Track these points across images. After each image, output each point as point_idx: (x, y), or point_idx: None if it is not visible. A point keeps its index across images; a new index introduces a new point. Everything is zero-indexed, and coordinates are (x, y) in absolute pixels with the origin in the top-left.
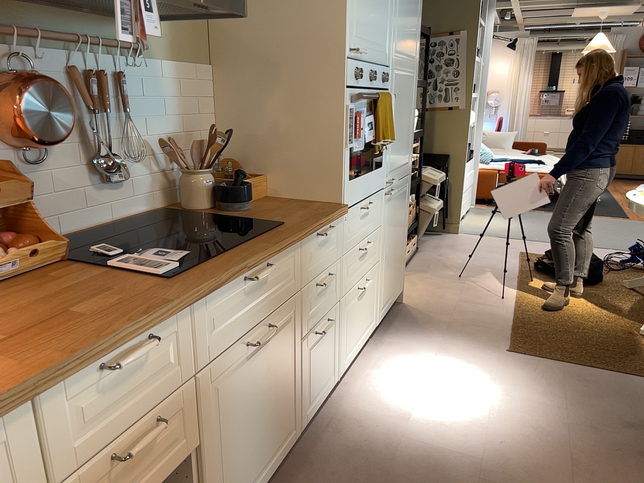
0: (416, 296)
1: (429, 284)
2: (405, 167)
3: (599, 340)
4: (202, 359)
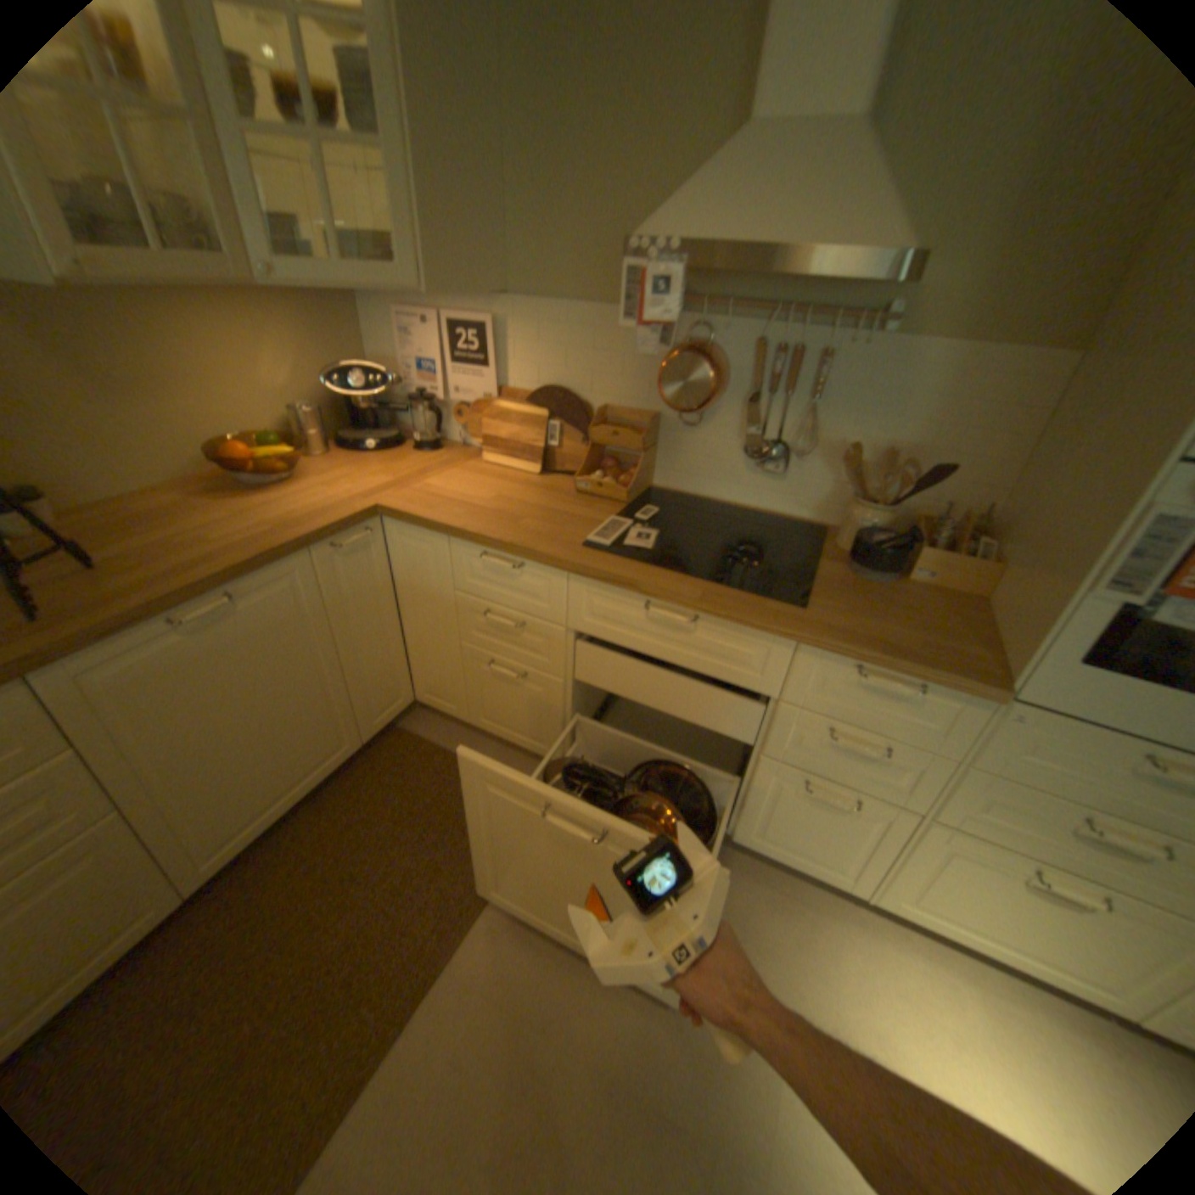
0: None
1: None
2: None
3: None
4: (578, 624)
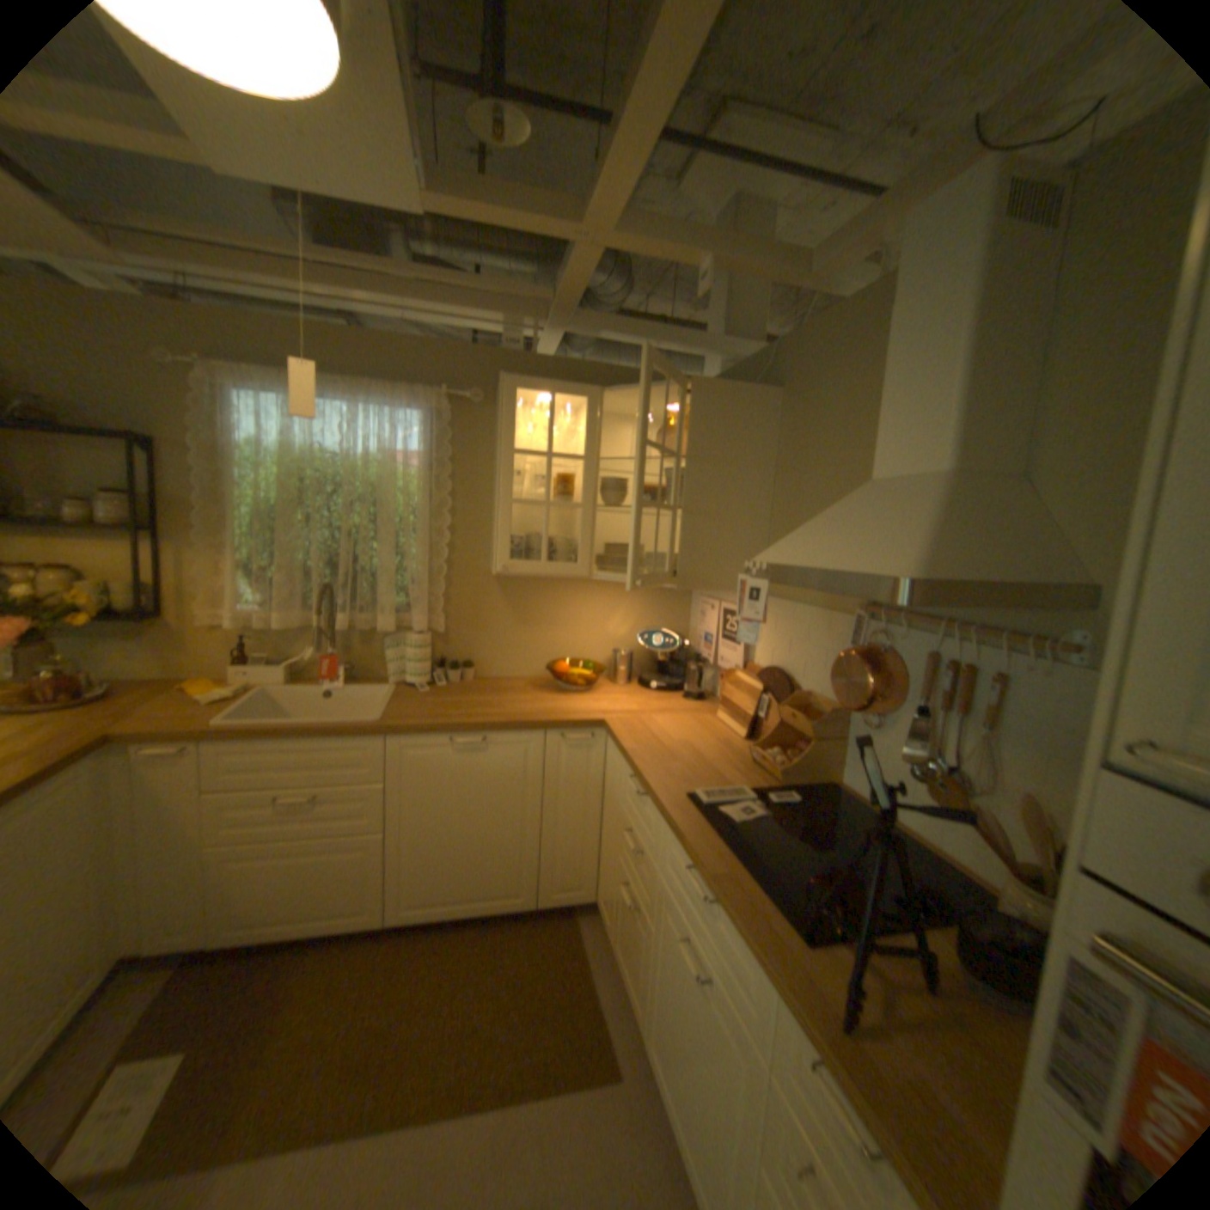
0: None
1: None
2: None
3: None
4: (664, 870)
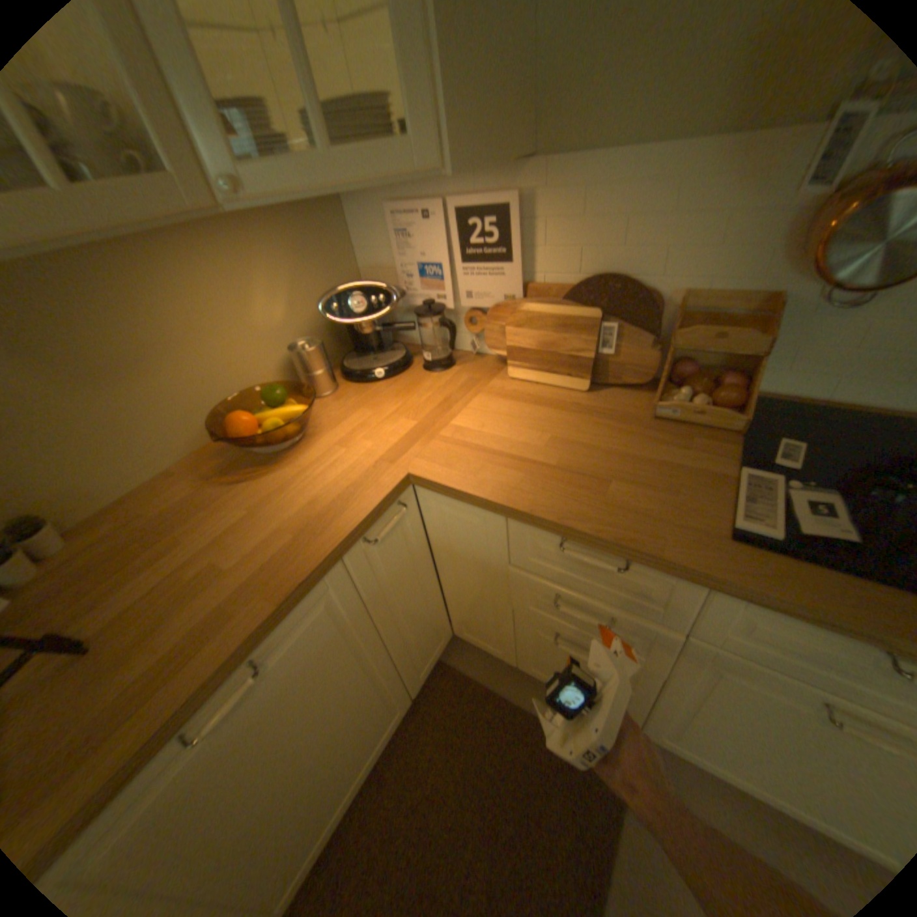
0: None
1: None
2: None
3: None
4: (717, 638)
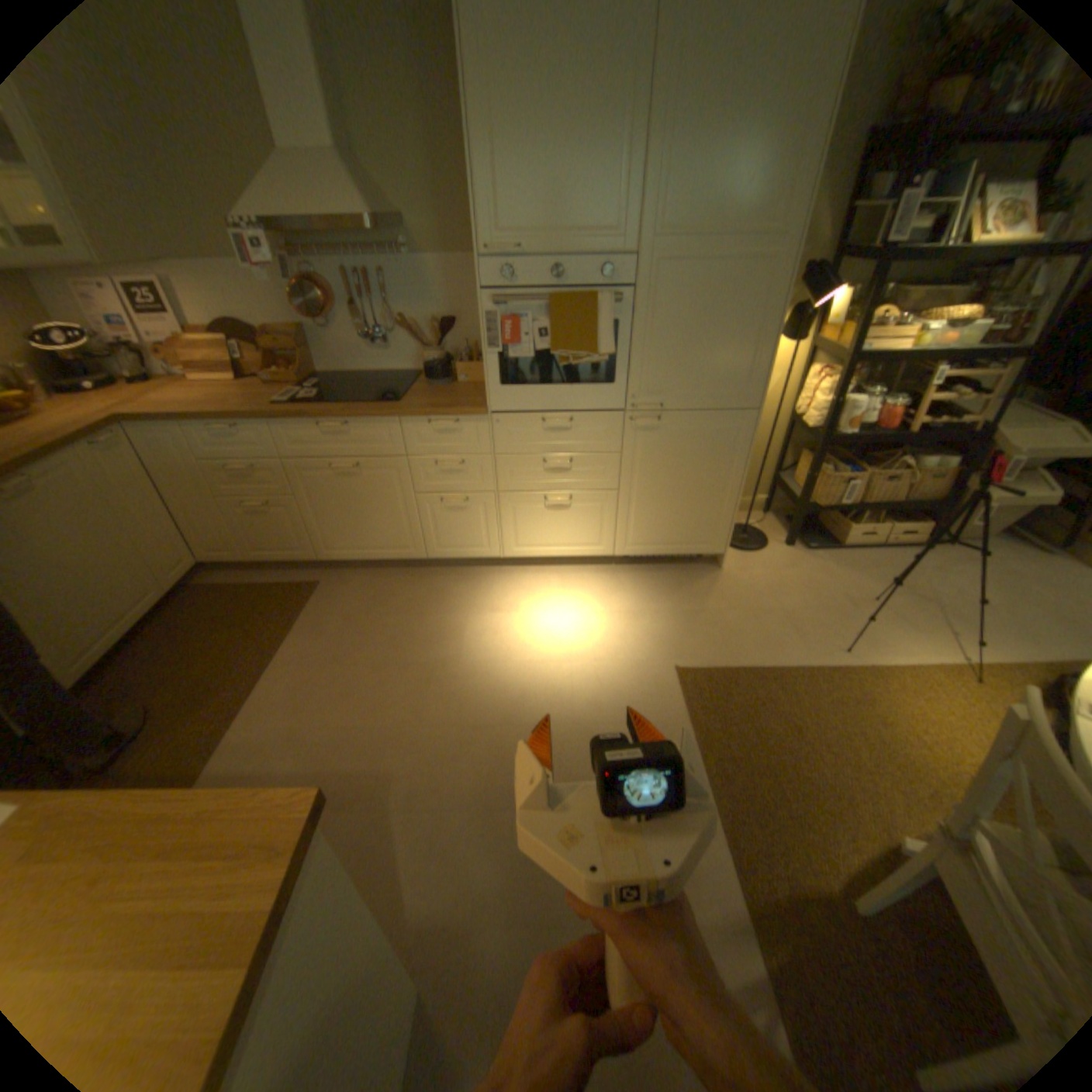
0: (751, 575)
1: (804, 579)
2: (729, 398)
3: (812, 777)
4: (285, 454)
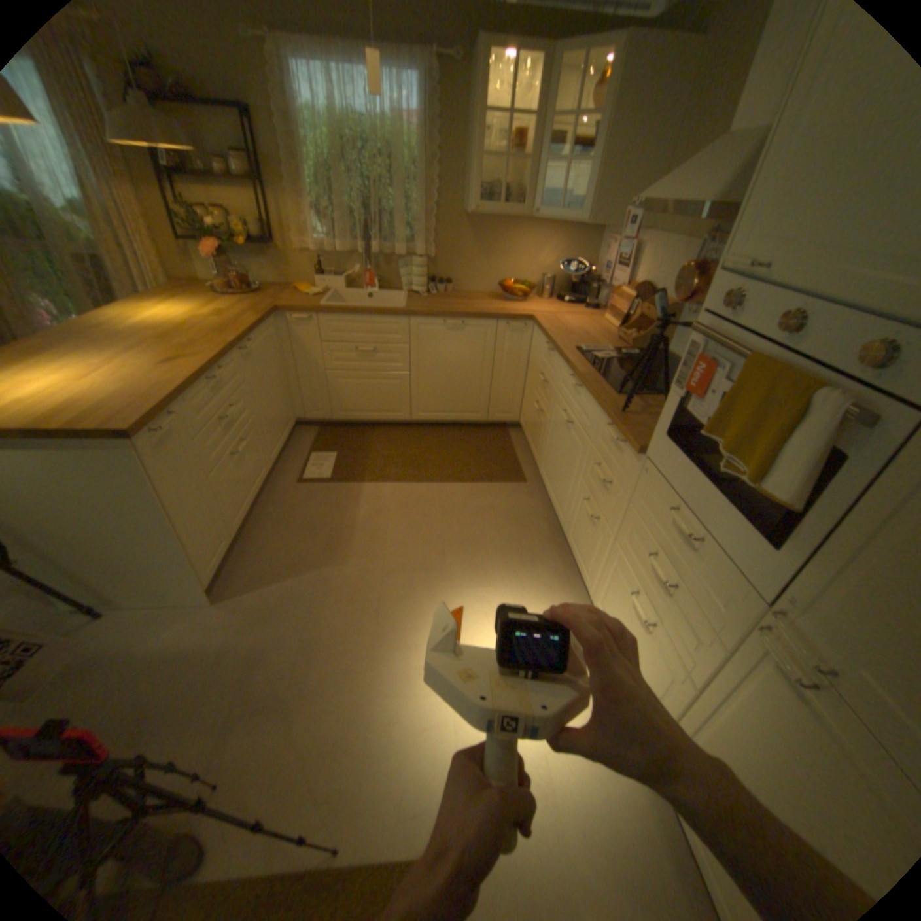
0: None
1: None
2: None
3: None
4: (557, 386)
